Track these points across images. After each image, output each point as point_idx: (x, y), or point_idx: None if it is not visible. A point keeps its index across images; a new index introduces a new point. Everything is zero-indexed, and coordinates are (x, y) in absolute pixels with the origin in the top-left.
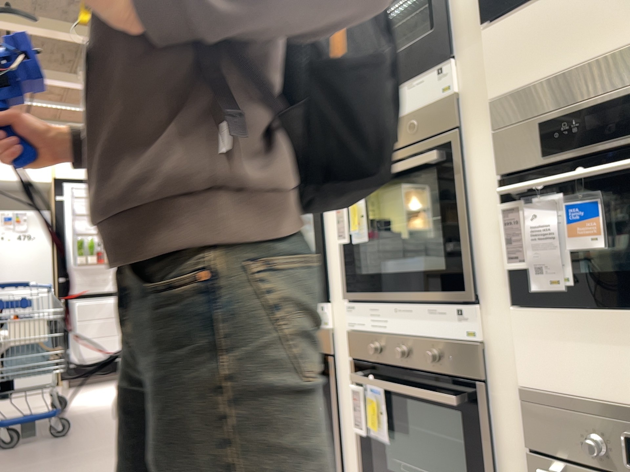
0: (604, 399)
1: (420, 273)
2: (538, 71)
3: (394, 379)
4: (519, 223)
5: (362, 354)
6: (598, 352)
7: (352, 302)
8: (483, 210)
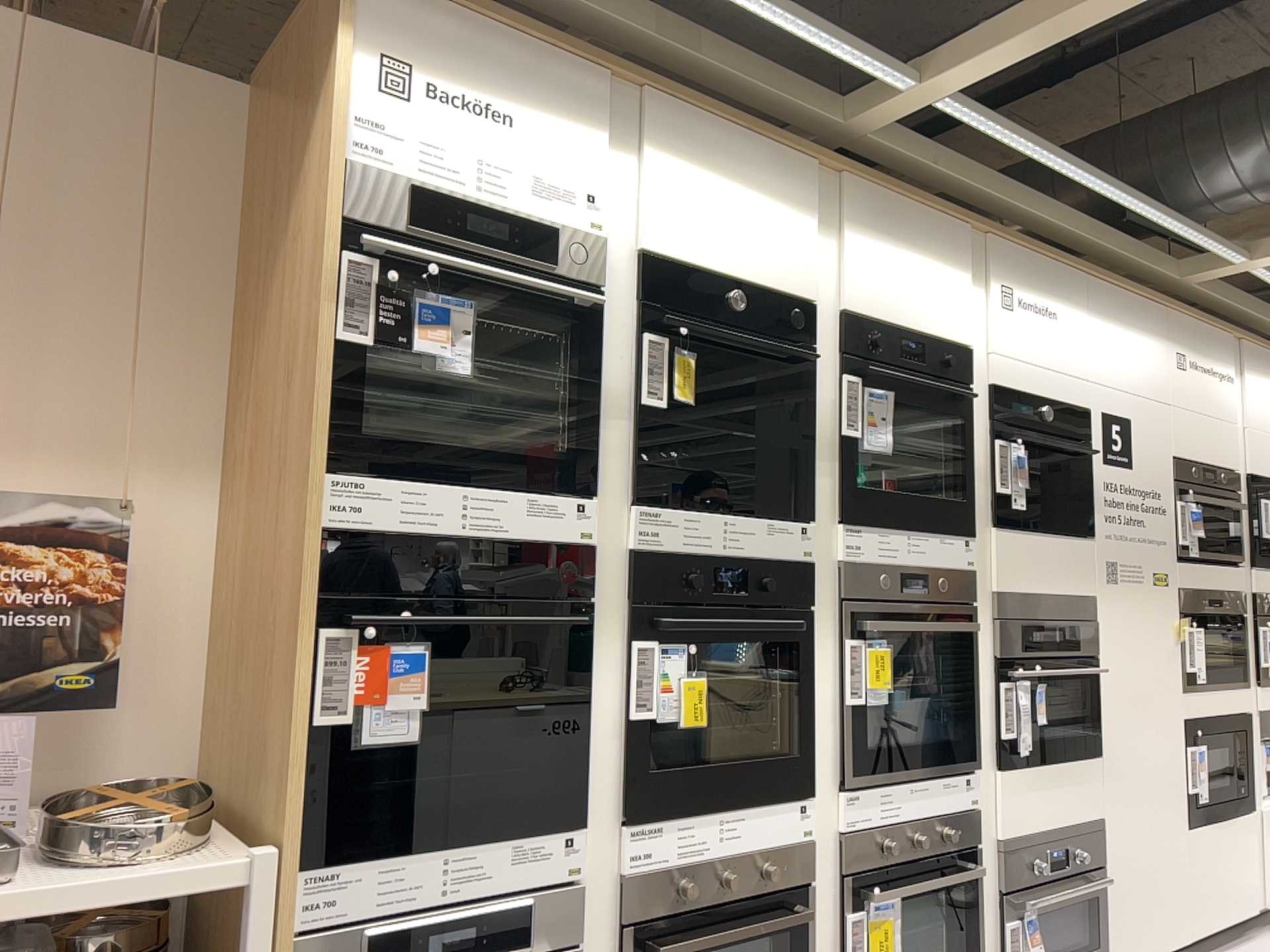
0: (1038, 828)
1: (930, 743)
2: (1021, 586)
3: (899, 877)
4: (1011, 700)
5: (865, 860)
6: (1036, 795)
7: (856, 788)
8: (980, 683)
